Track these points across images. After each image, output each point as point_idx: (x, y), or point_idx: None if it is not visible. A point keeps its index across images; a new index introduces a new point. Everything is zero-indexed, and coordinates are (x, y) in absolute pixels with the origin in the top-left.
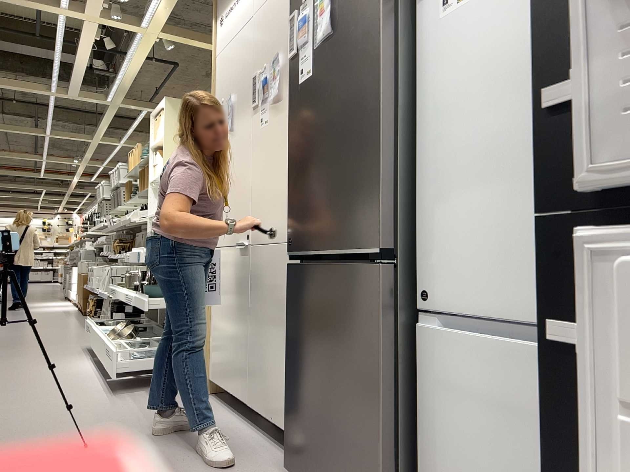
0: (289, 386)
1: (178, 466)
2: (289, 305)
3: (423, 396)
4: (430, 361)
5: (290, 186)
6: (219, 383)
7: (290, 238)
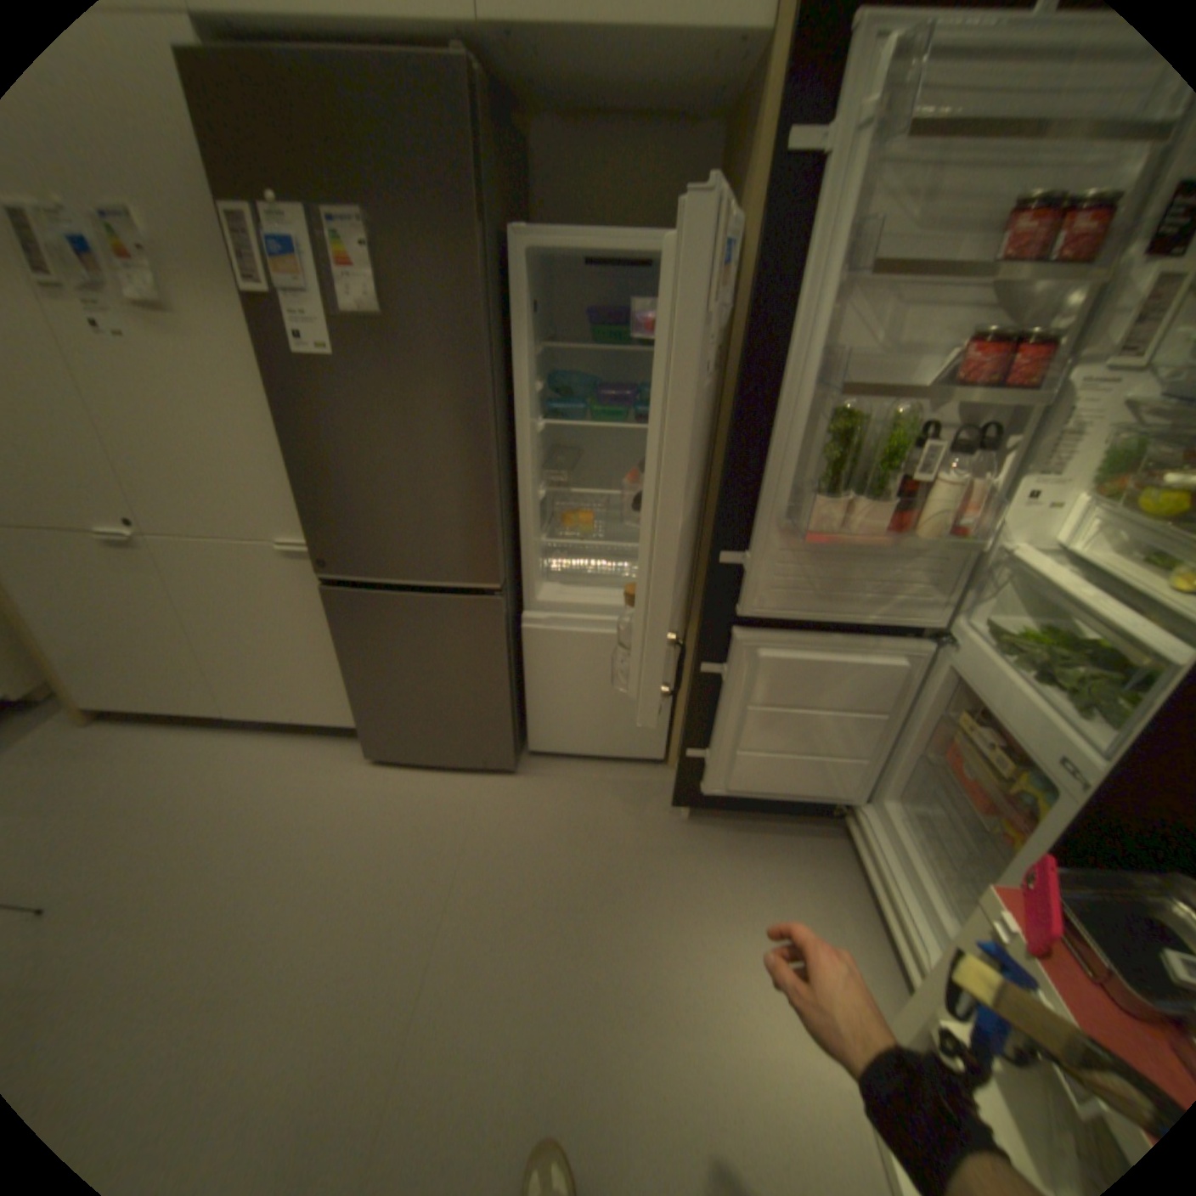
0: (356, 695)
1: (234, 828)
2: (338, 626)
3: (526, 667)
4: (534, 646)
5: (304, 494)
6: (120, 706)
7: (321, 557)
